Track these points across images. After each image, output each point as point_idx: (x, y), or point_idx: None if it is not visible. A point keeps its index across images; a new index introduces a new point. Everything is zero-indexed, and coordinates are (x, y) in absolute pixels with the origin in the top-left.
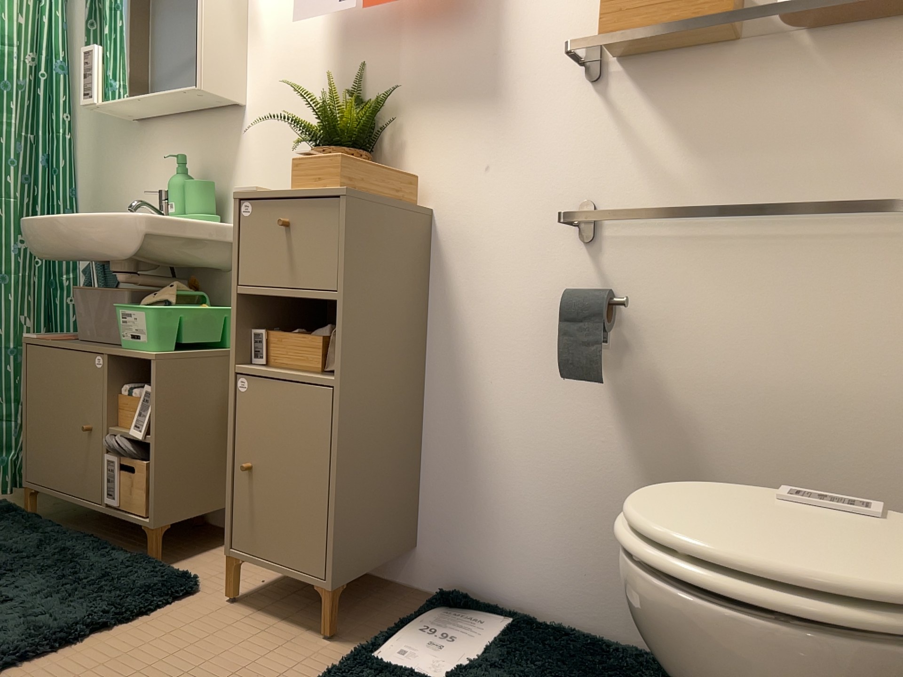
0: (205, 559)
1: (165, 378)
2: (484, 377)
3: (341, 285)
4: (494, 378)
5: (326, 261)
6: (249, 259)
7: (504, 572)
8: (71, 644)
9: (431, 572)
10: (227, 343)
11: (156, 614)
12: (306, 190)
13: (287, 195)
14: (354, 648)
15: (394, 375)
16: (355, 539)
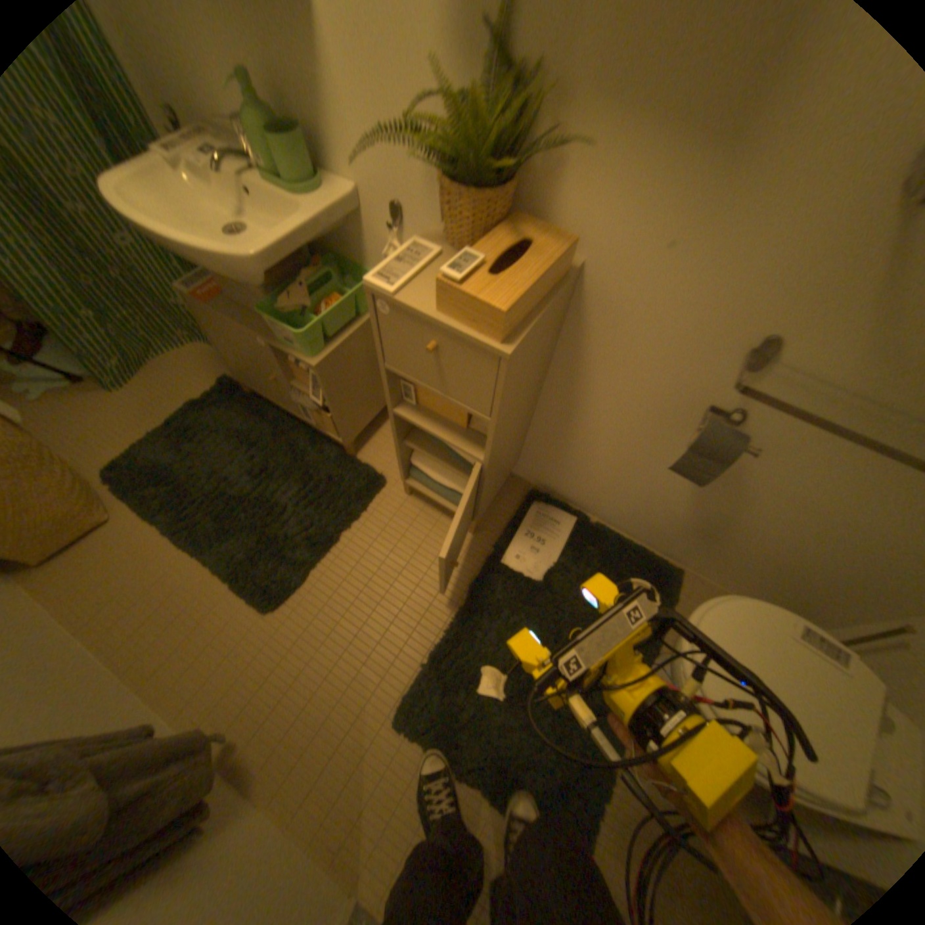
0: (378, 449)
1: (323, 380)
2: (595, 412)
3: (492, 416)
4: (604, 416)
5: (478, 393)
6: (389, 348)
7: (574, 494)
8: (332, 551)
9: (525, 475)
10: (357, 312)
11: (368, 517)
12: (453, 320)
13: (429, 315)
14: (489, 556)
15: (521, 418)
16: (488, 502)
